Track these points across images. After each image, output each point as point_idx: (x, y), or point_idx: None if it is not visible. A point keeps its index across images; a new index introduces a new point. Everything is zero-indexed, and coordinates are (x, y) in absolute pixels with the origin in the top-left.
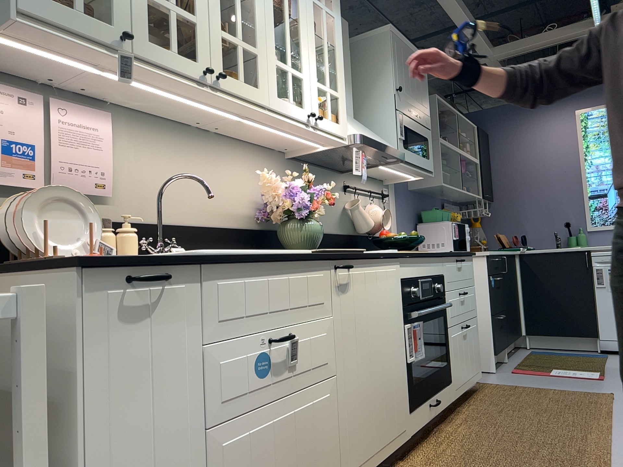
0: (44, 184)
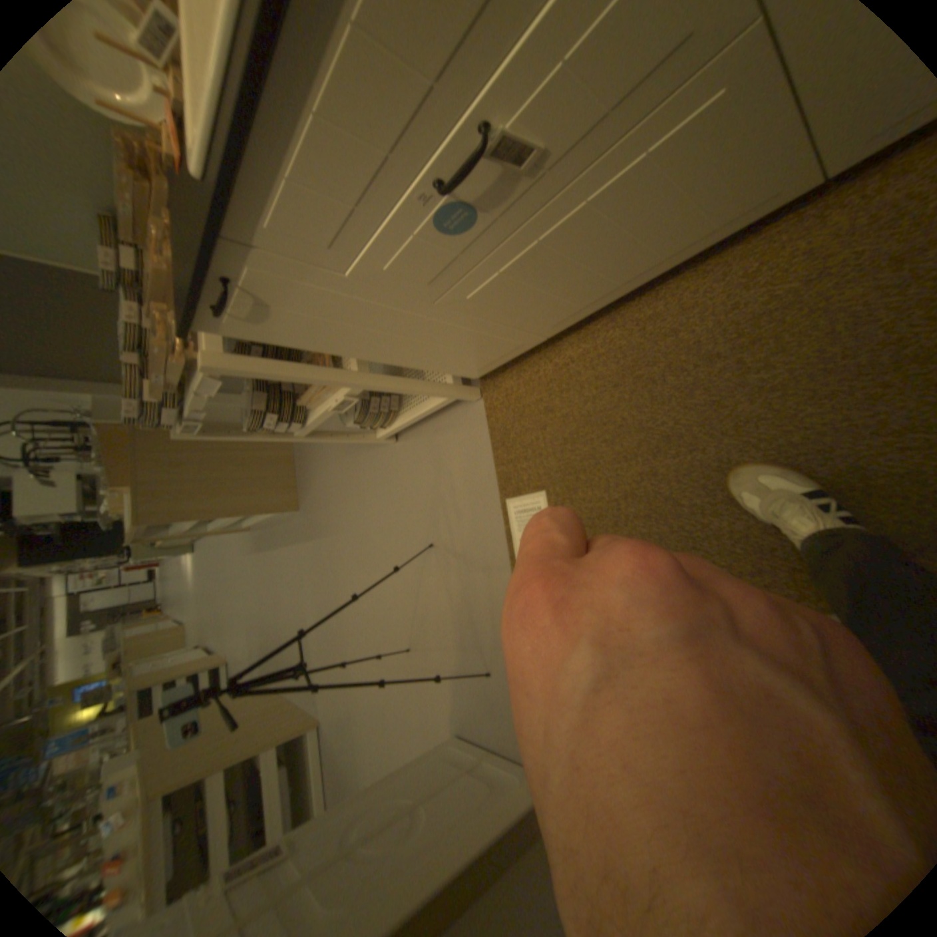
0: None
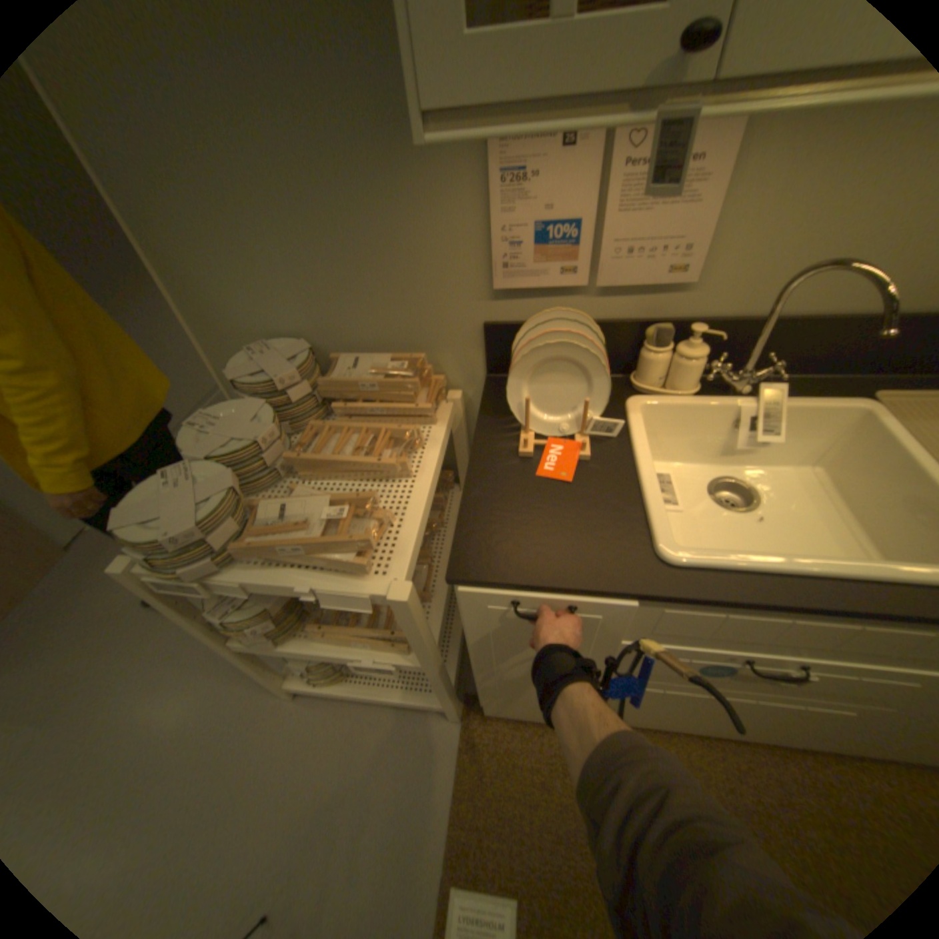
0: (590, 277)
